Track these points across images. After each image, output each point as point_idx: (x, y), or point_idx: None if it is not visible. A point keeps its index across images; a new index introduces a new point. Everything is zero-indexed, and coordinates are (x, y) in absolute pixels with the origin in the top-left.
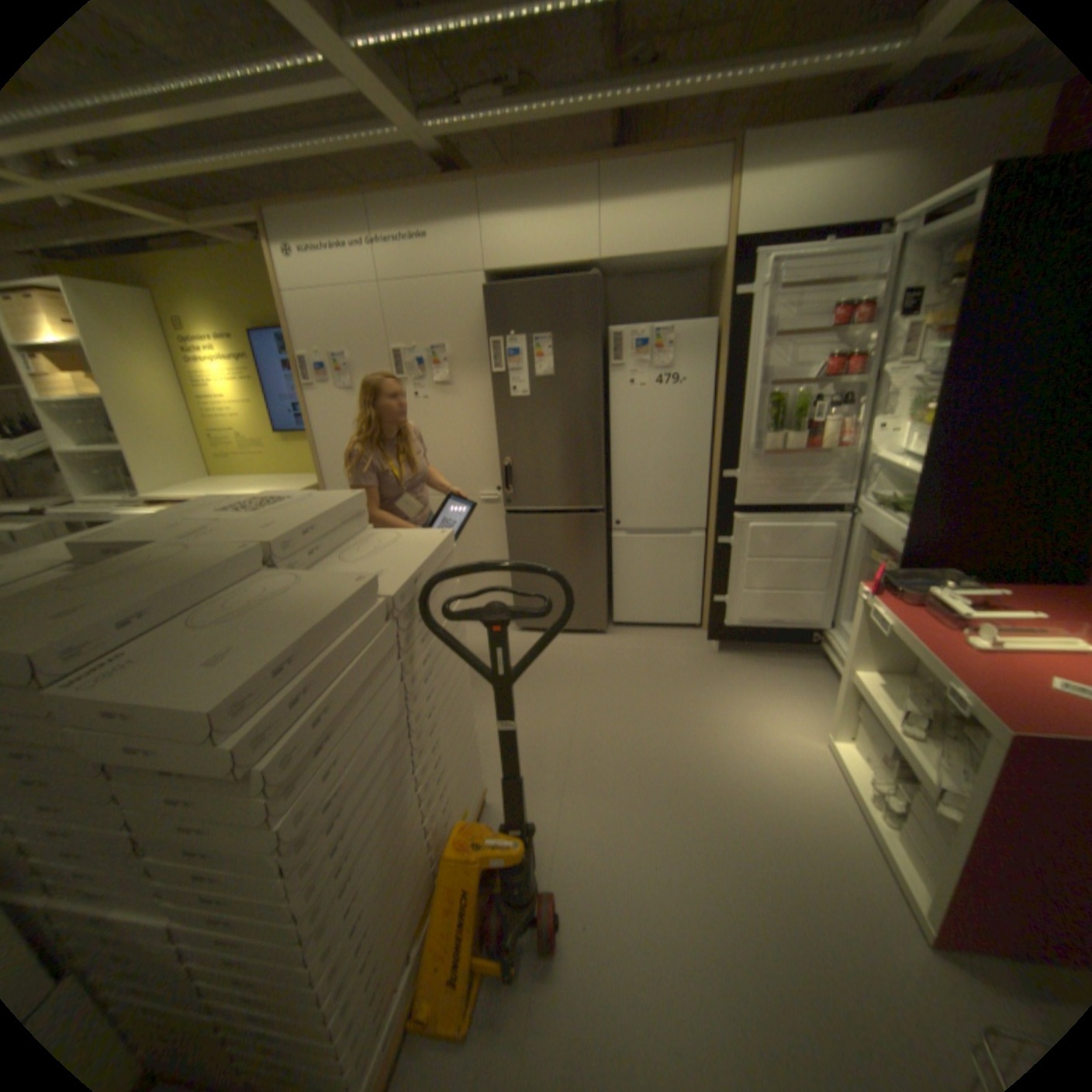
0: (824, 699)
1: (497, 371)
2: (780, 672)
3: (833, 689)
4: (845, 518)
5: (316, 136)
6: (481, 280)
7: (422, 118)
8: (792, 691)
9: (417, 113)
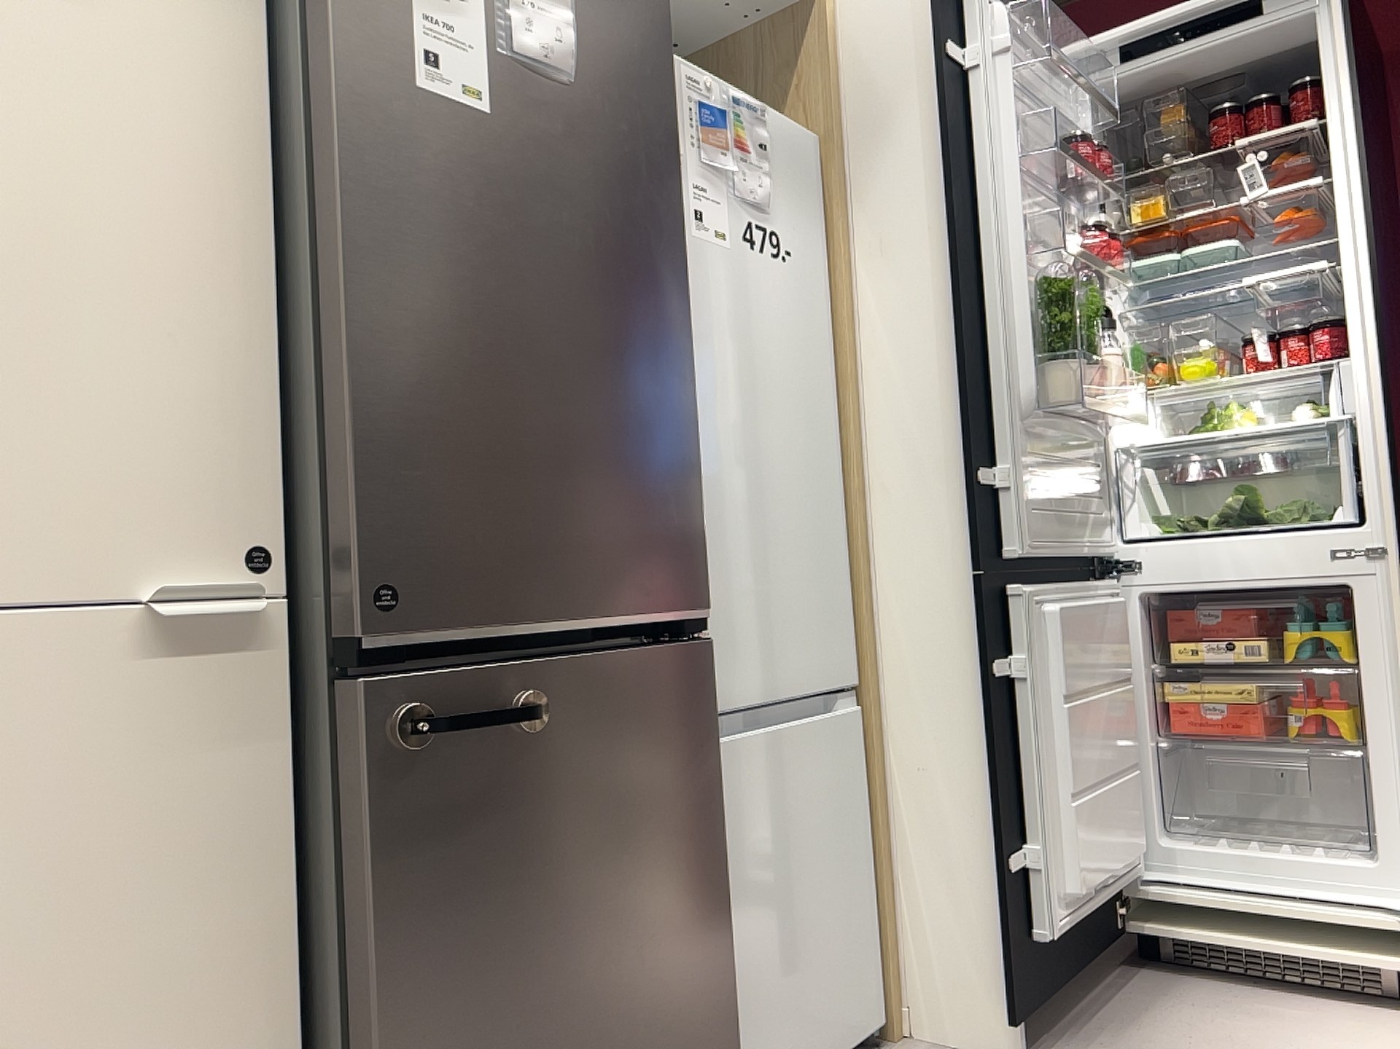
0: (1303, 1016)
1: None
2: (1166, 1020)
3: (1261, 994)
4: (1115, 583)
5: None
6: None
7: None
8: (1258, 1035)
9: None
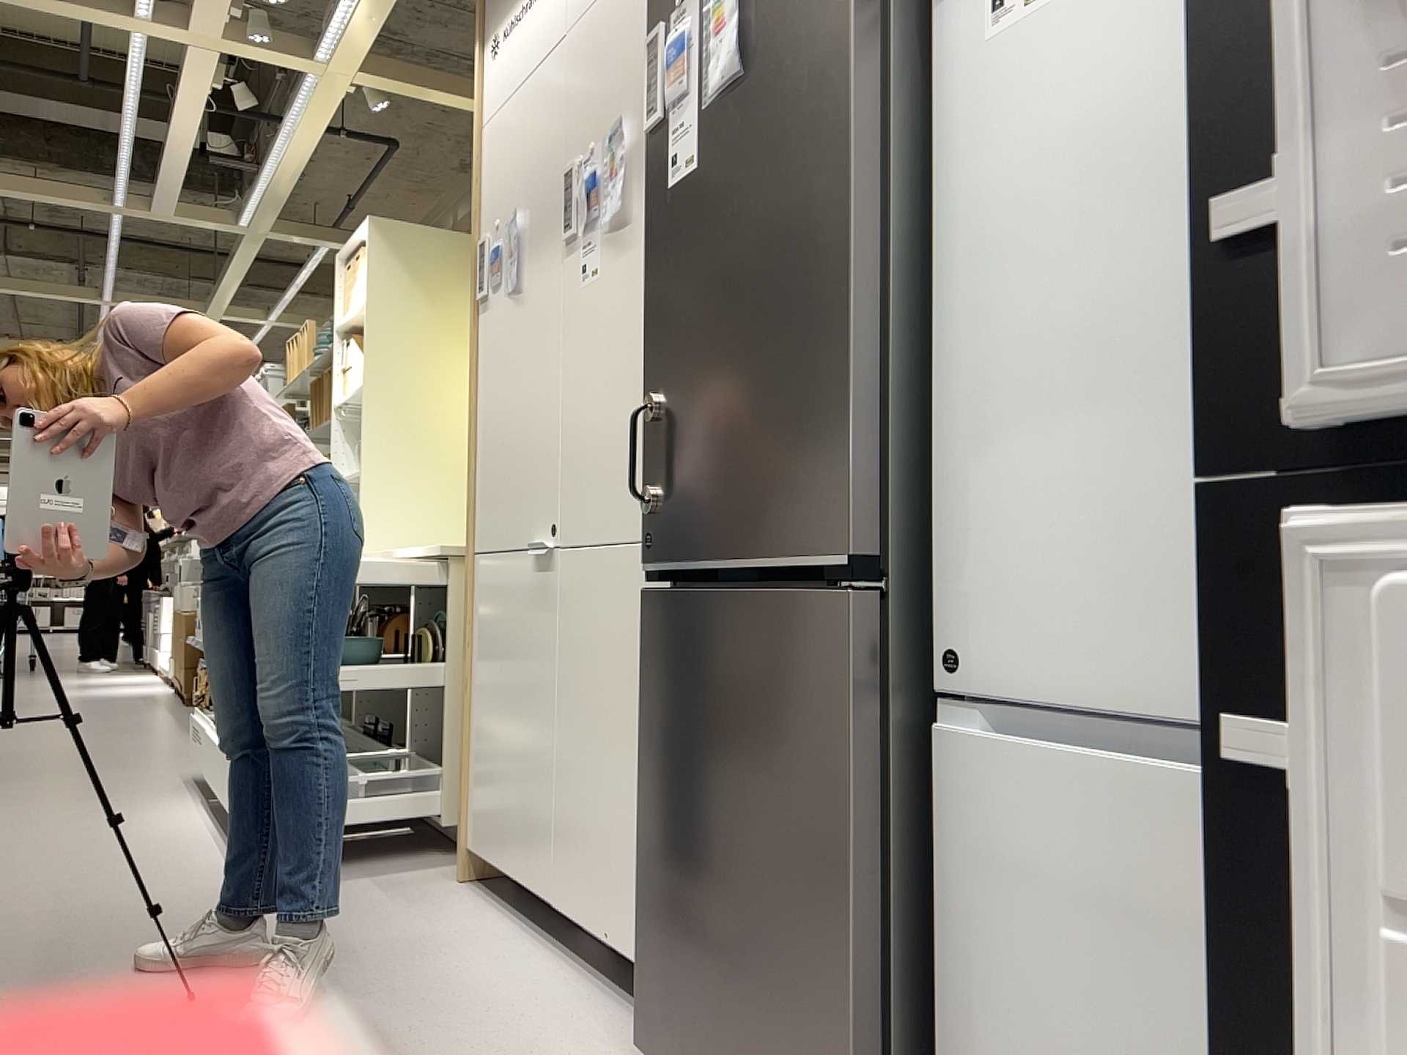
0: None
1: (651, 127)
2: None
3: None
4: None
5: None
6: None
7: None
8: None
9: None
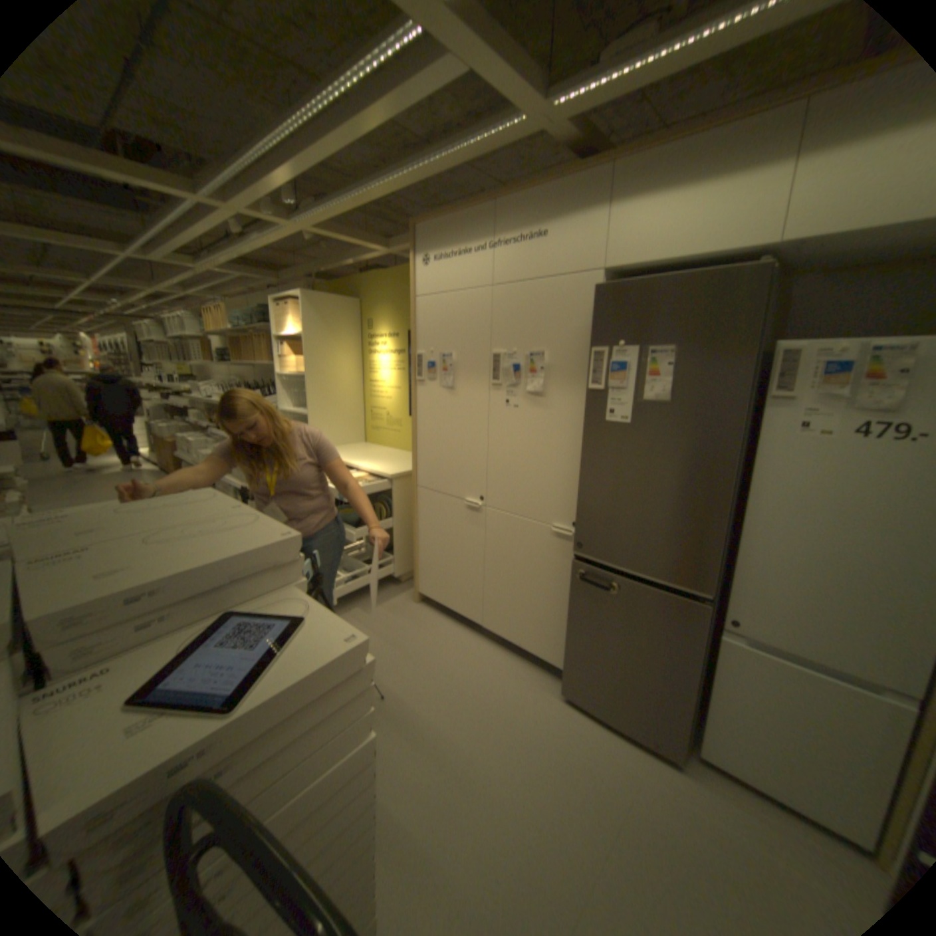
0: None
1: (593, 387)
2: None
3: None
4: None
5: (451, 143)
6: (598, 279)
7: (552, 94)
8: None
9: (544, 88)
